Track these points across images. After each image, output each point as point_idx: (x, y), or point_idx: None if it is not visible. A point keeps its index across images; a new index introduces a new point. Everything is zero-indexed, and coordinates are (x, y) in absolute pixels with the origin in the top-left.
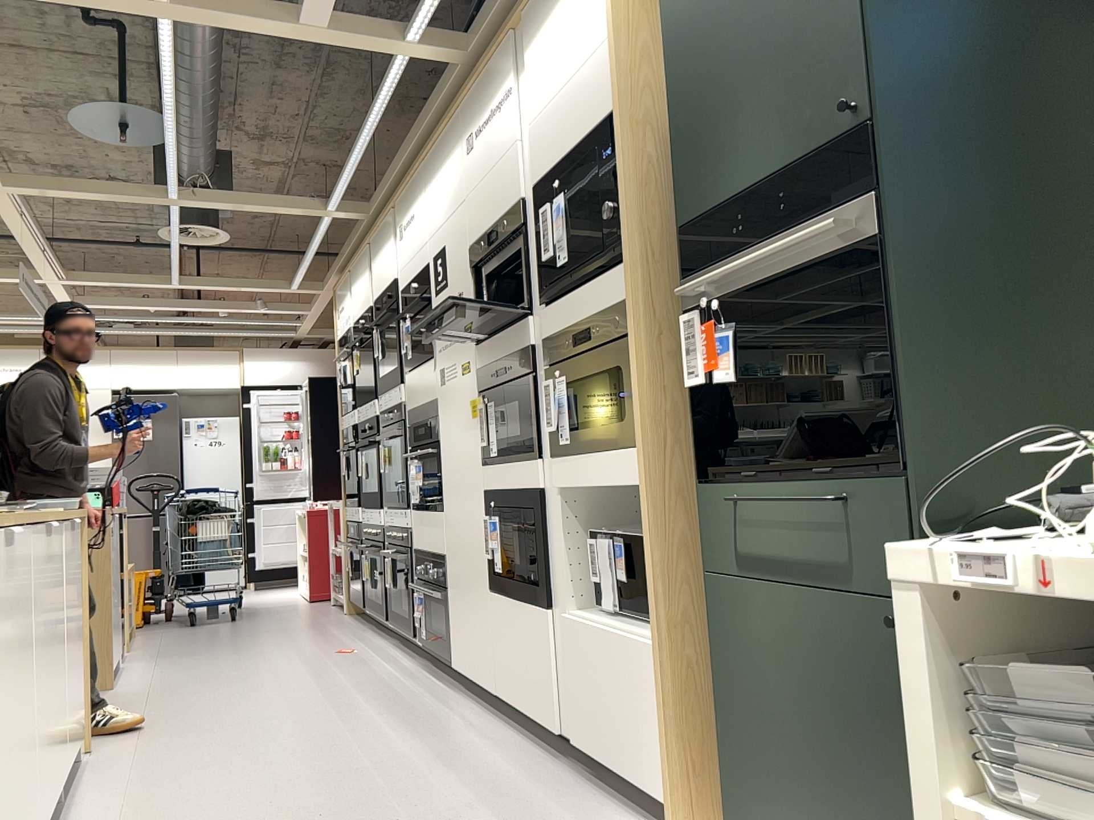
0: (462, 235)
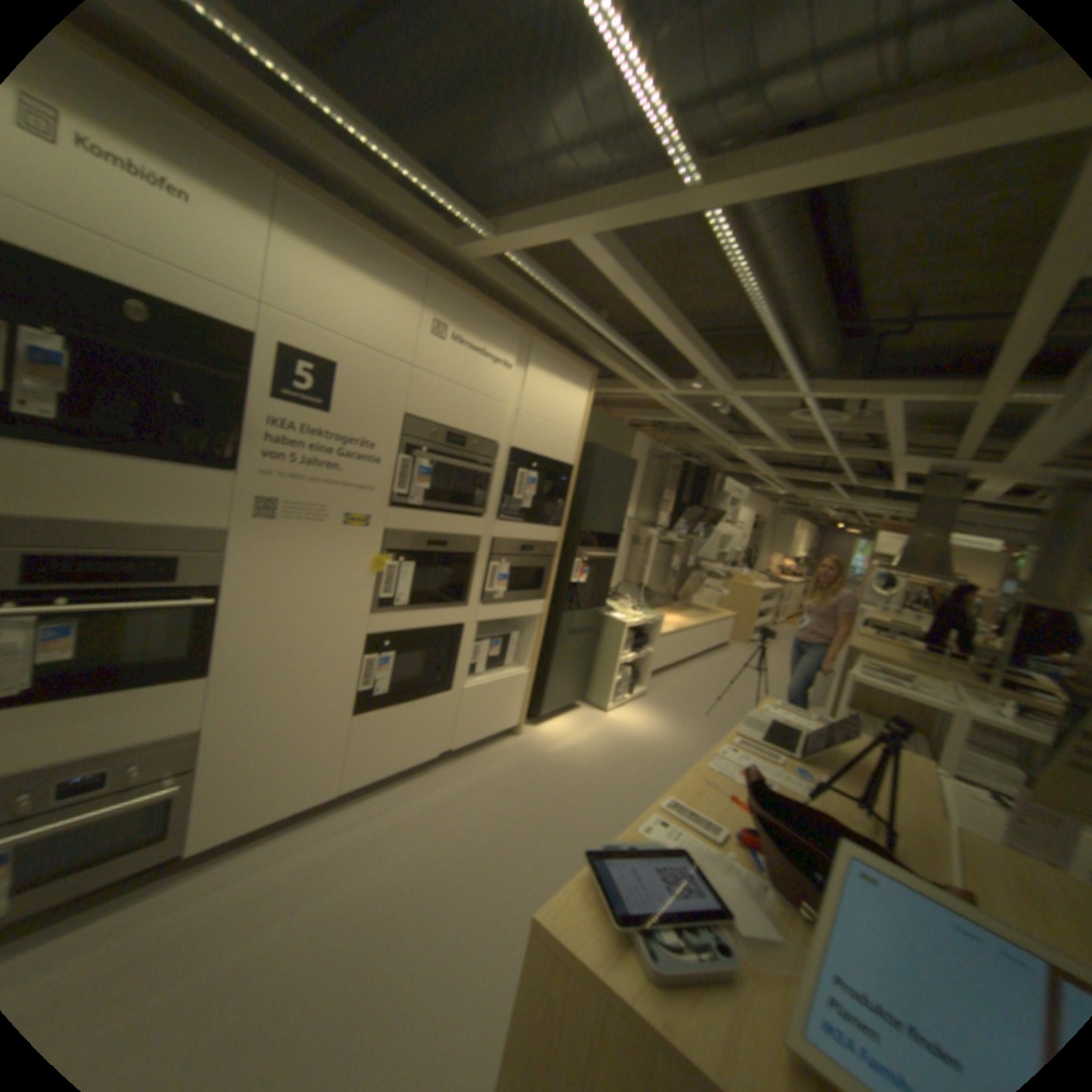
0: (394, 393)
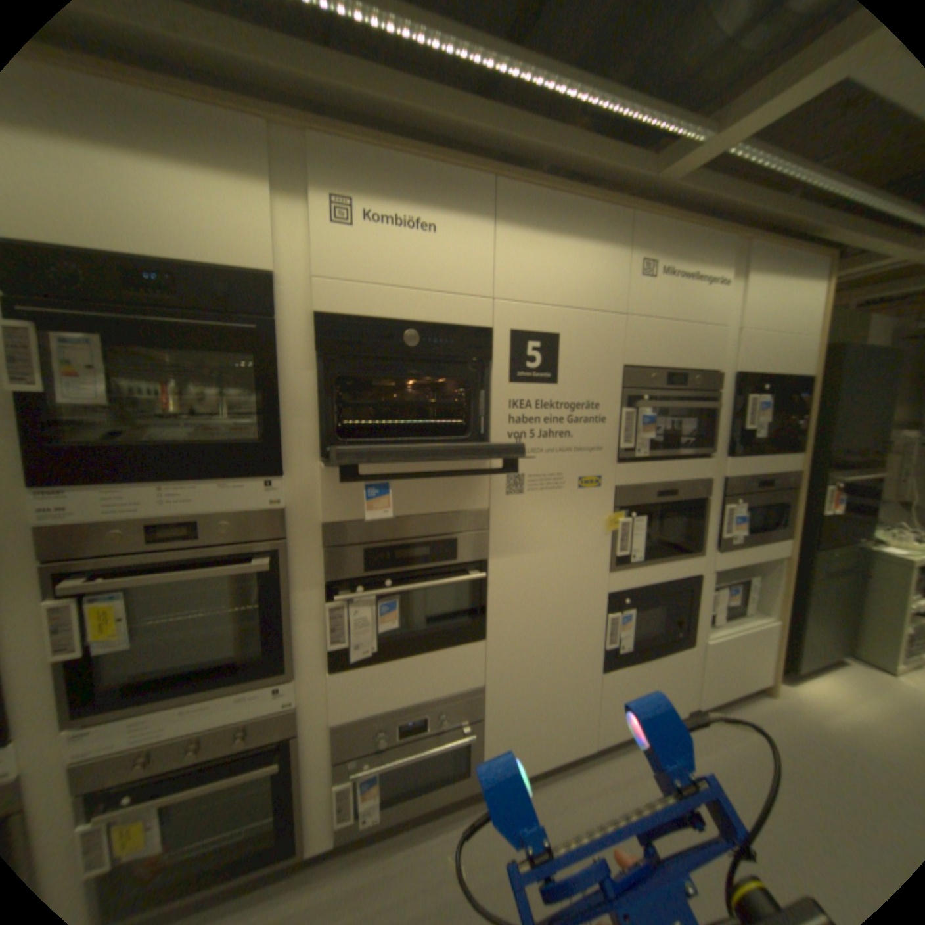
0: (610, 347)
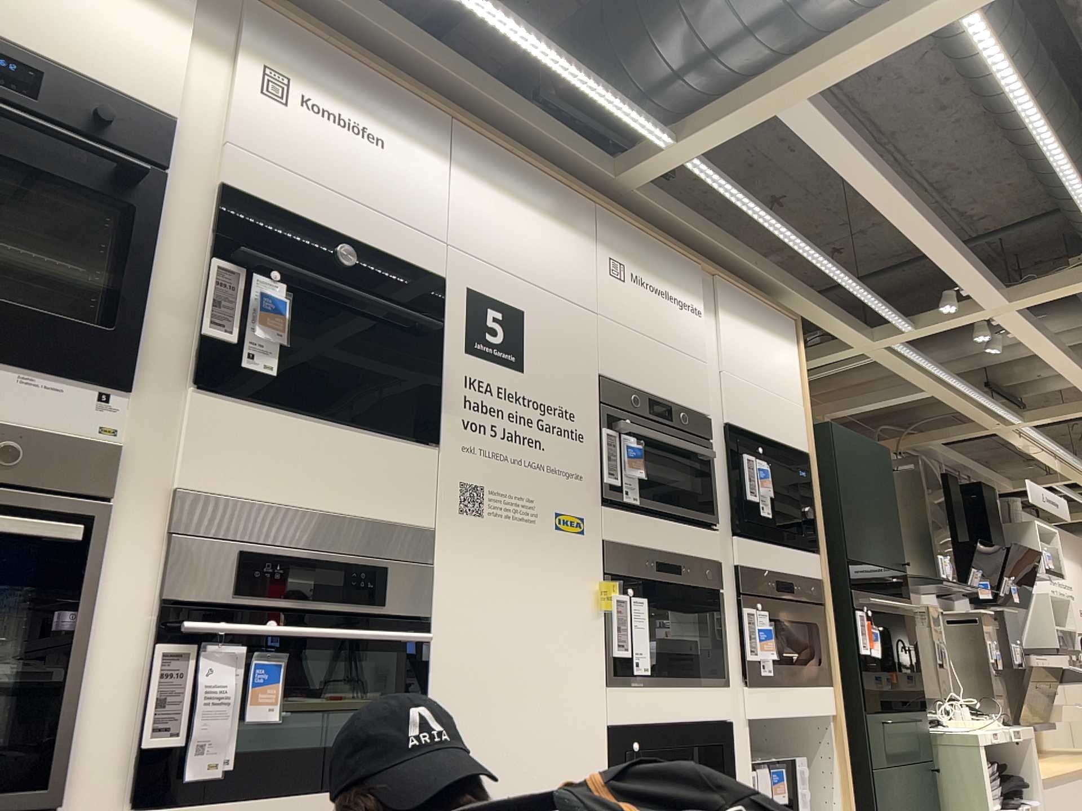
0: (578, 348)
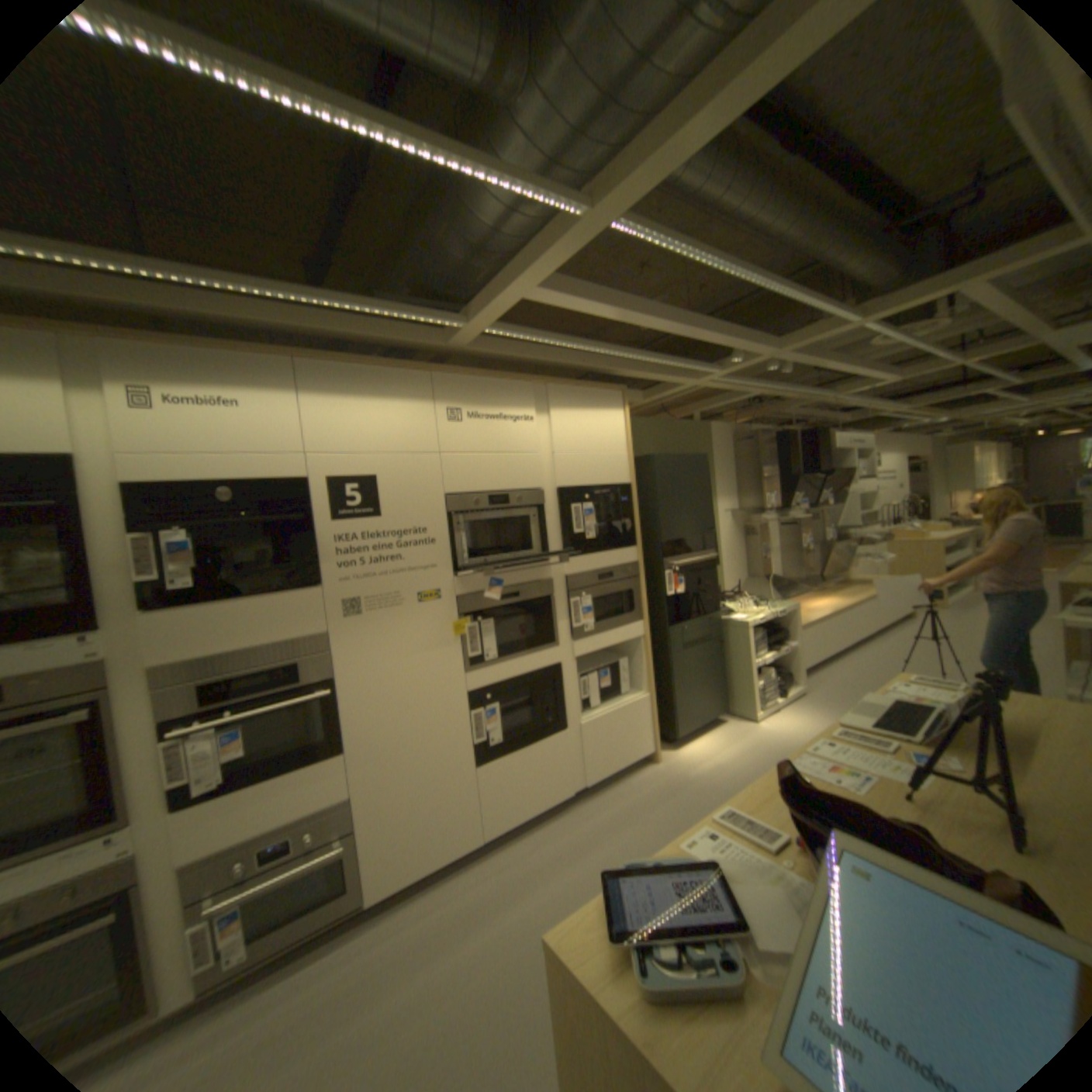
0: (427, 482)
